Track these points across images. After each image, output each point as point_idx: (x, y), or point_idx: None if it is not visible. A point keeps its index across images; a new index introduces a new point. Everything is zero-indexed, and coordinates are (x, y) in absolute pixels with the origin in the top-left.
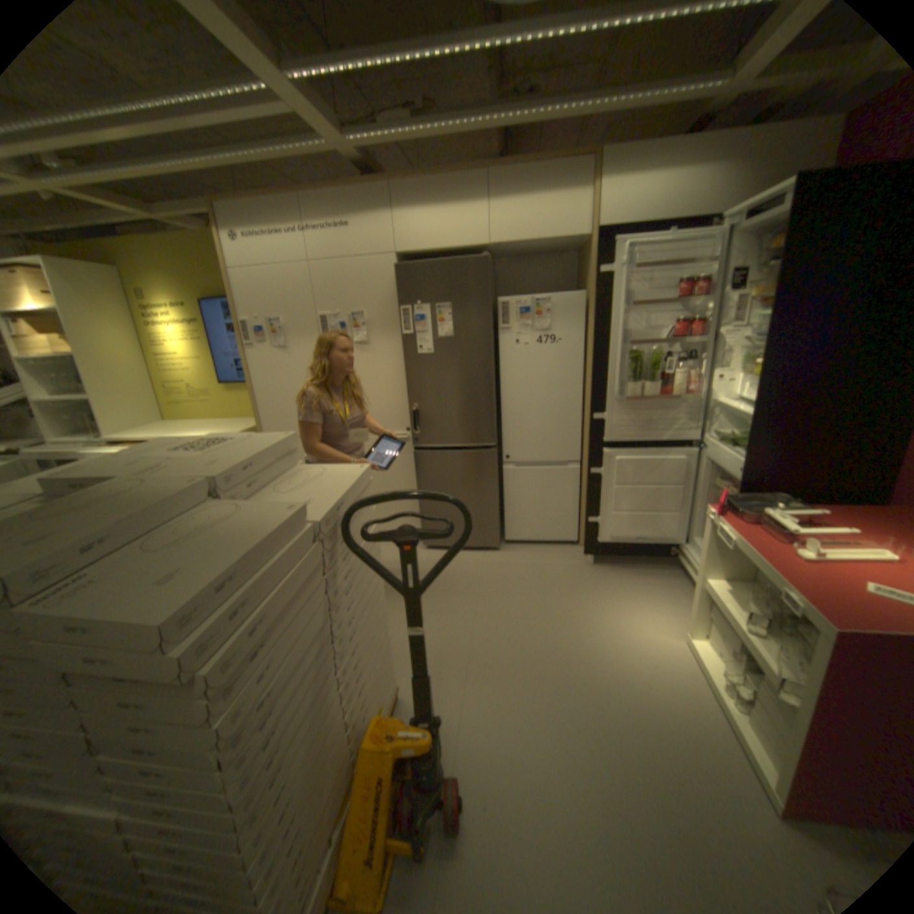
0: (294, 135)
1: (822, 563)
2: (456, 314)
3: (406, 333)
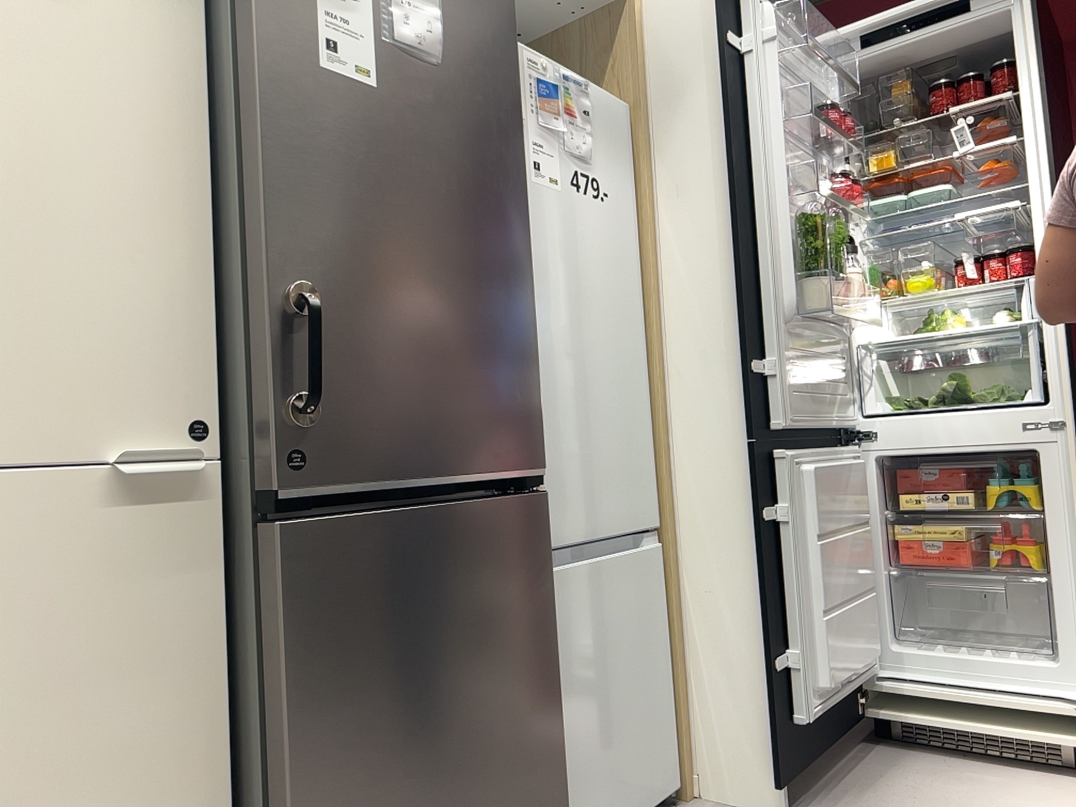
0: None
1: None
2: None
3: None
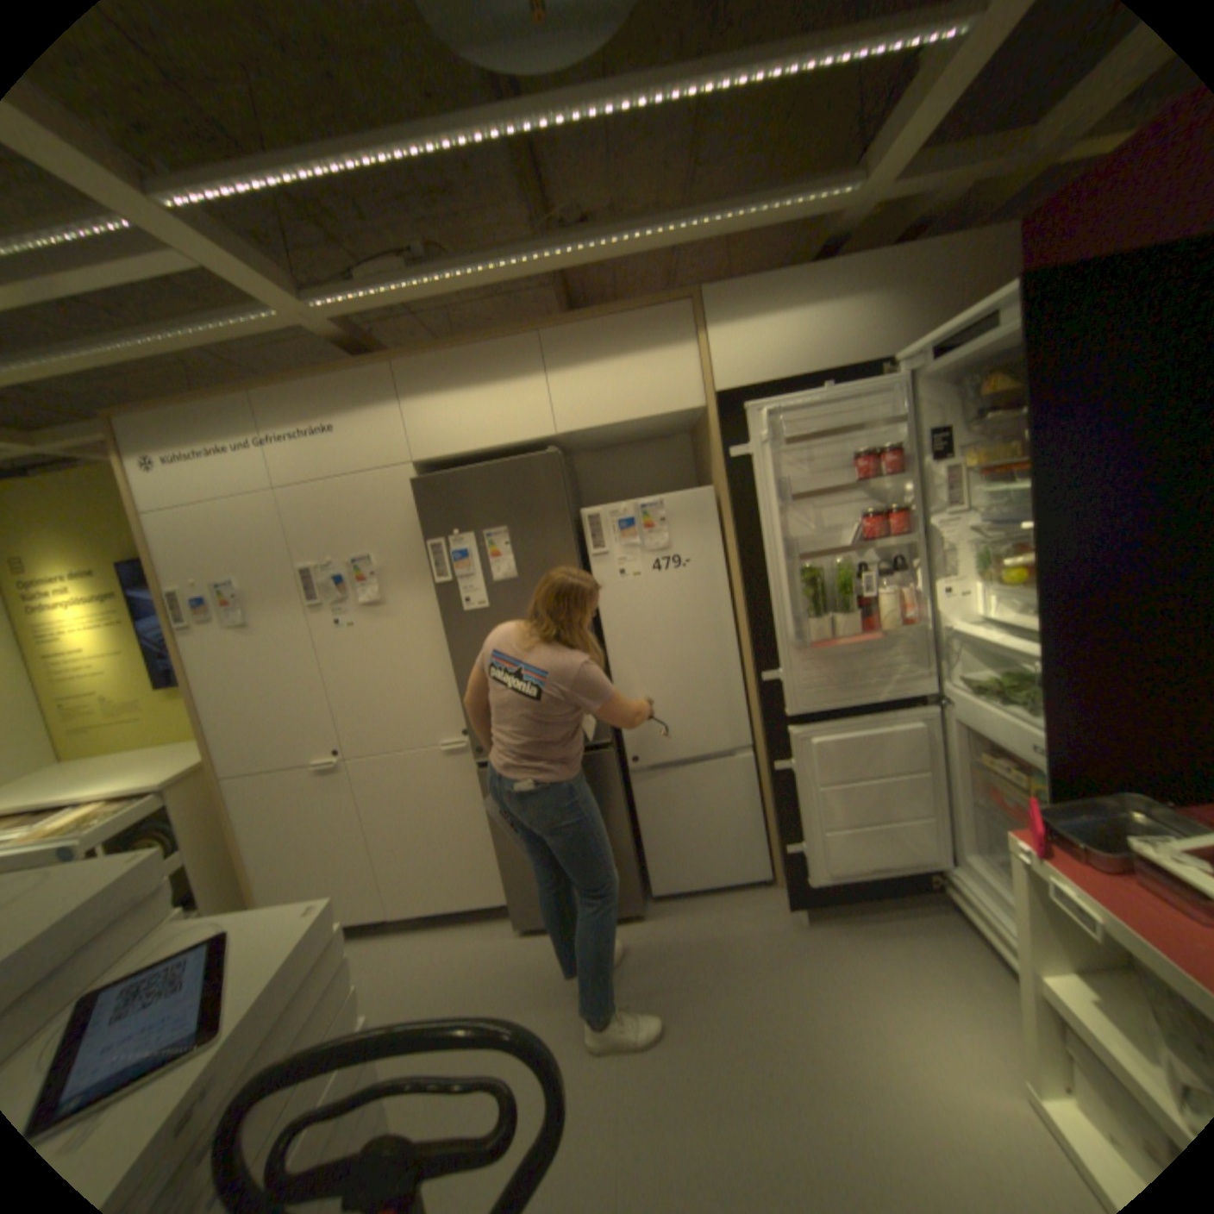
0: (228, 308)
1: None
2: (517, 542)
3: (441, 581)
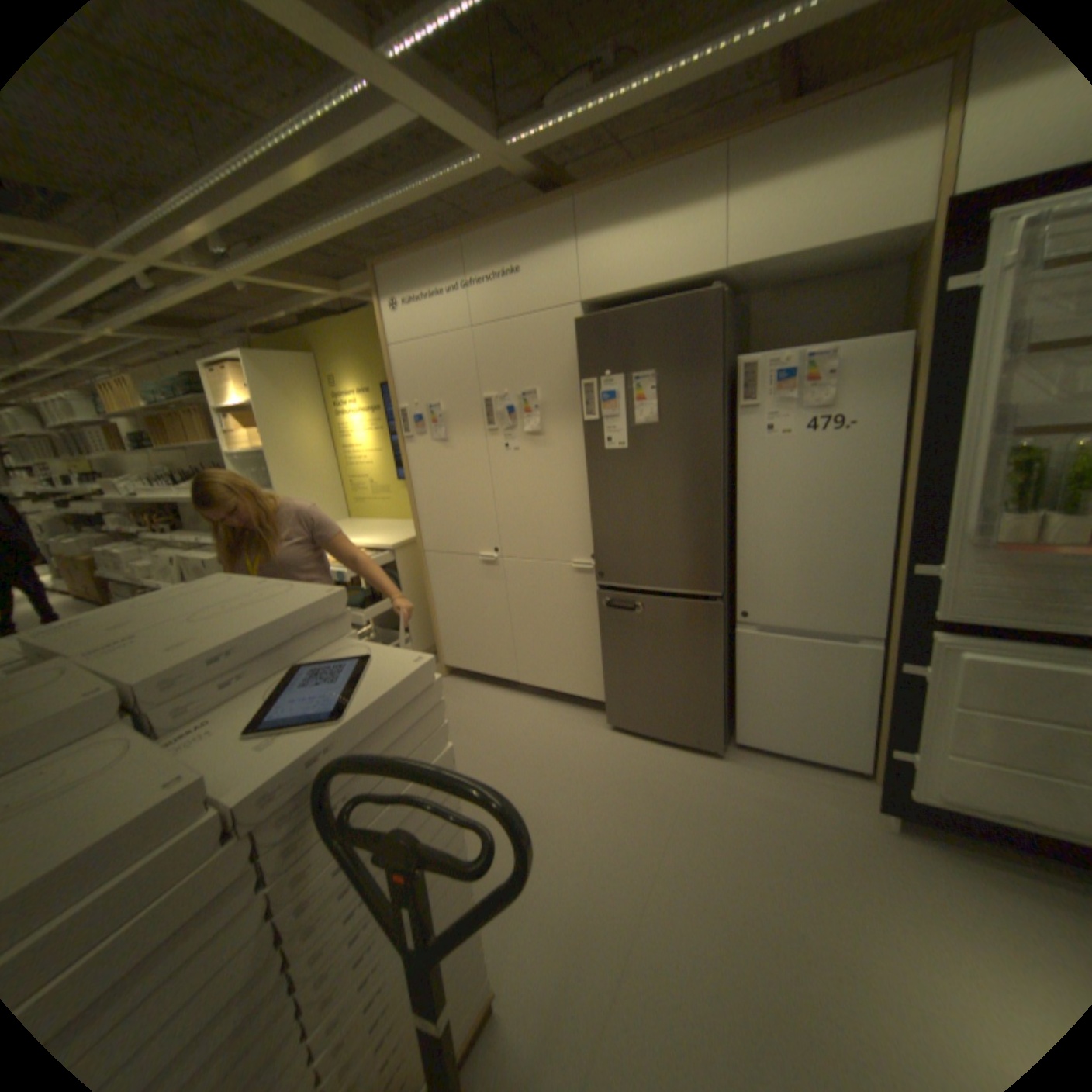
0: (446, 157)
1: None
2: (663, 387)
3: (589, 420)
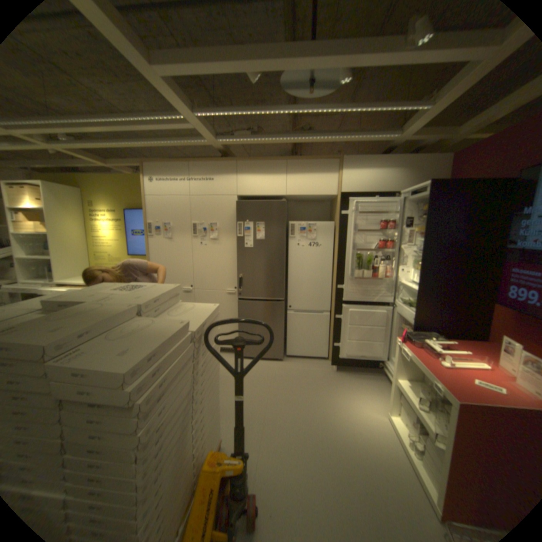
0: (191, 137)
1: (453, 369)
2: (266, 228)
3: (239, 236)
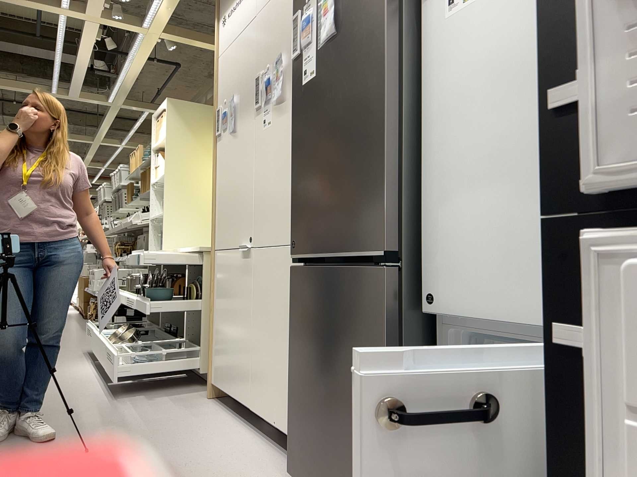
0: None
1: None
2: None
3: (294, 57)
